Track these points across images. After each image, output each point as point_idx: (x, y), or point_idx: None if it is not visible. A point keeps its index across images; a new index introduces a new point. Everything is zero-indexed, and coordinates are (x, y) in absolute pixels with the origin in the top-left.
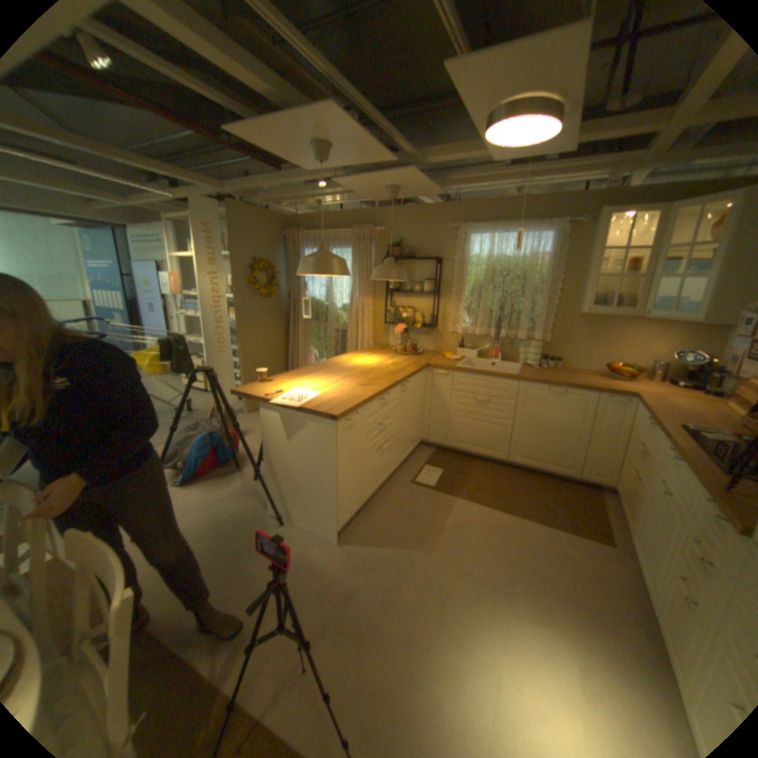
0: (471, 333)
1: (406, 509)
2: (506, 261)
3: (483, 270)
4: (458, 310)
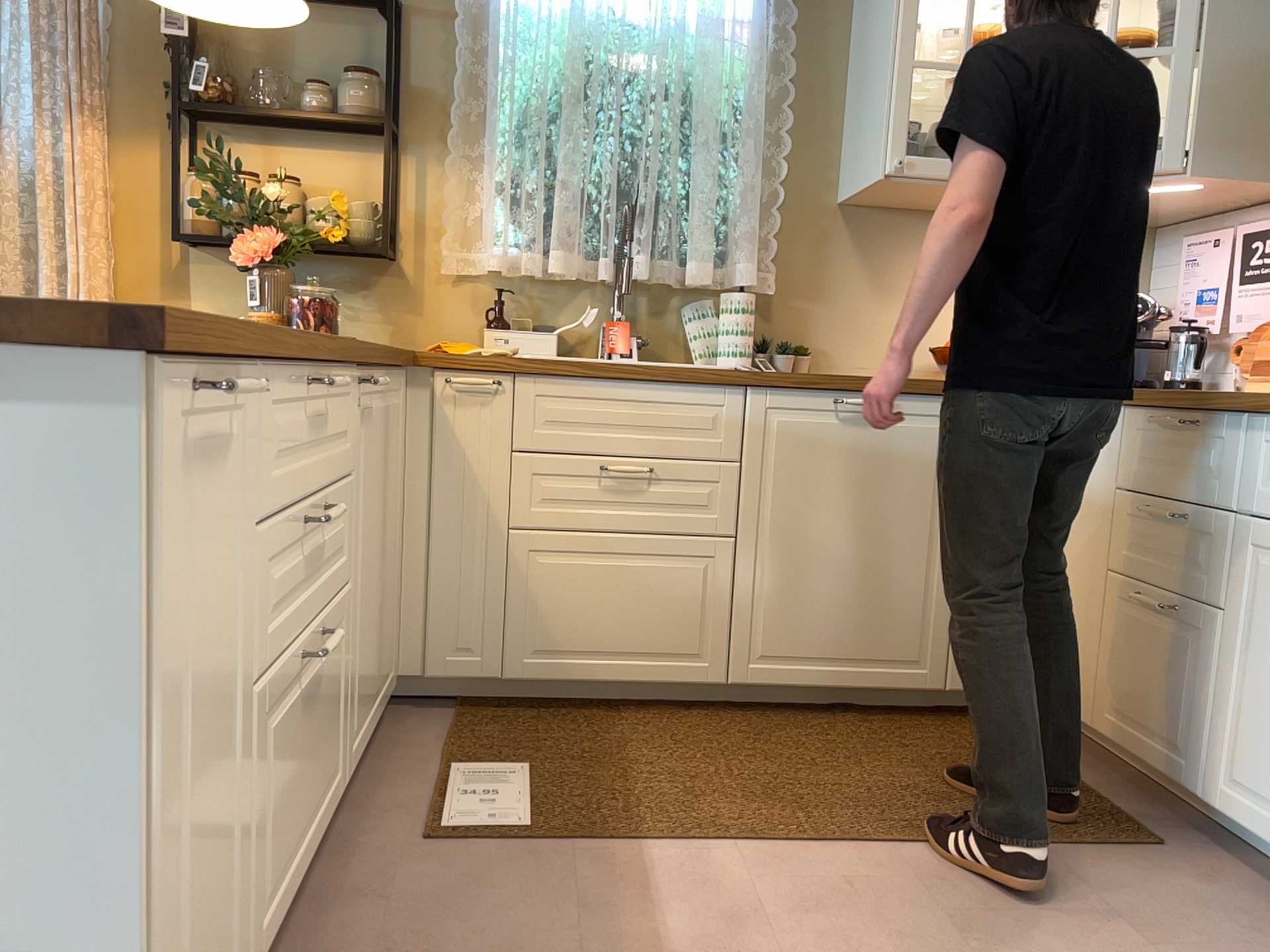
0: (535, 272)
1: (459, 948)
2: (628, 35)
3: (558, 58)
4: (479, 194)
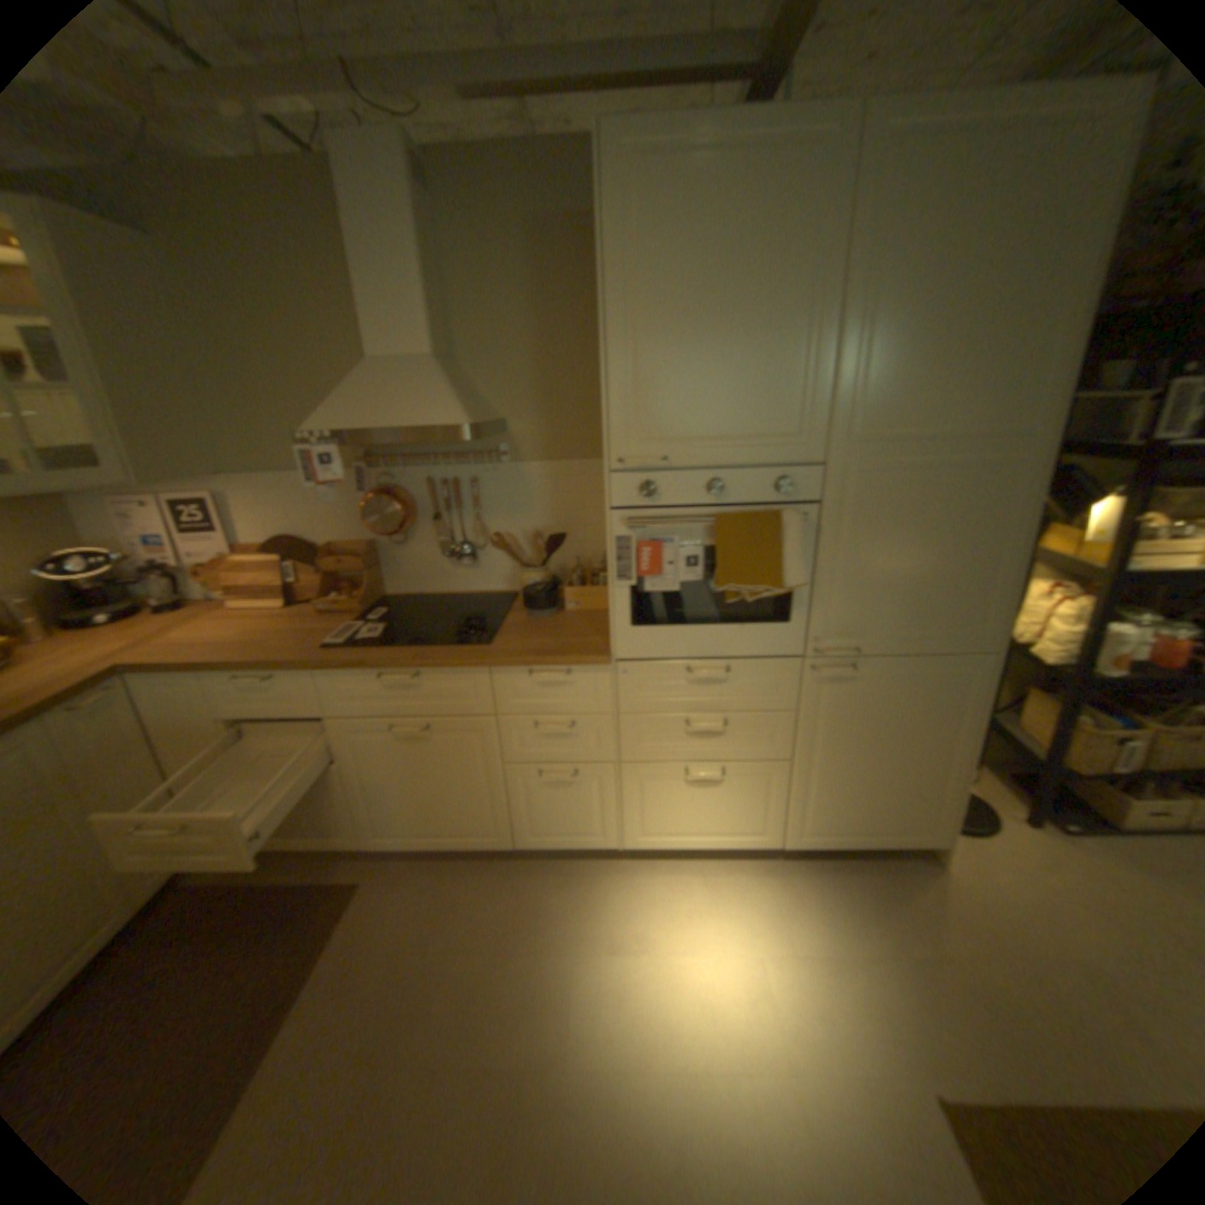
0: None
1: None
2: None
3: None
4: None
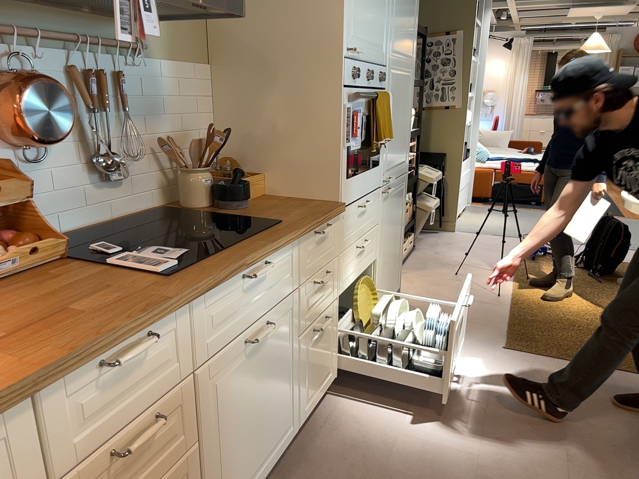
0: None
1: None
2: None
3: None
4: None
